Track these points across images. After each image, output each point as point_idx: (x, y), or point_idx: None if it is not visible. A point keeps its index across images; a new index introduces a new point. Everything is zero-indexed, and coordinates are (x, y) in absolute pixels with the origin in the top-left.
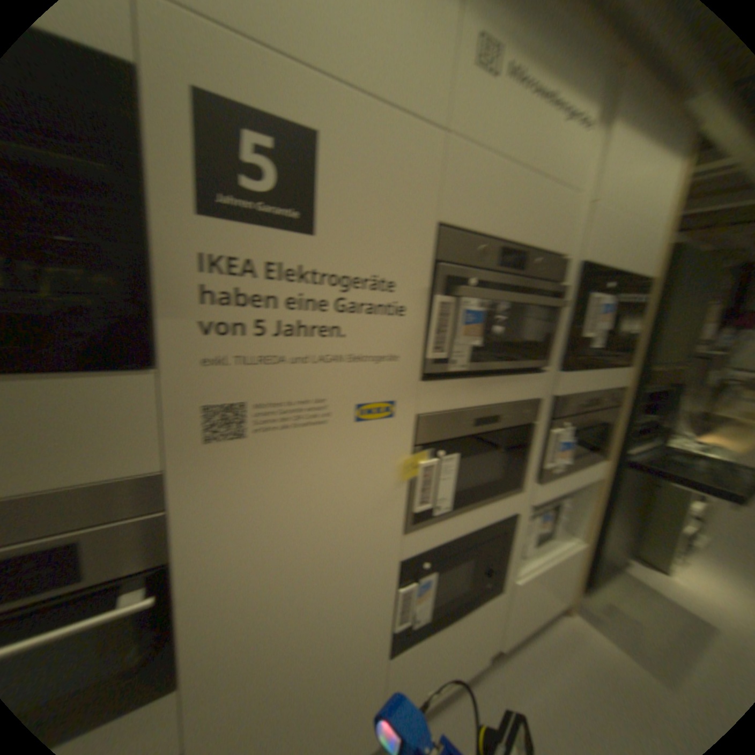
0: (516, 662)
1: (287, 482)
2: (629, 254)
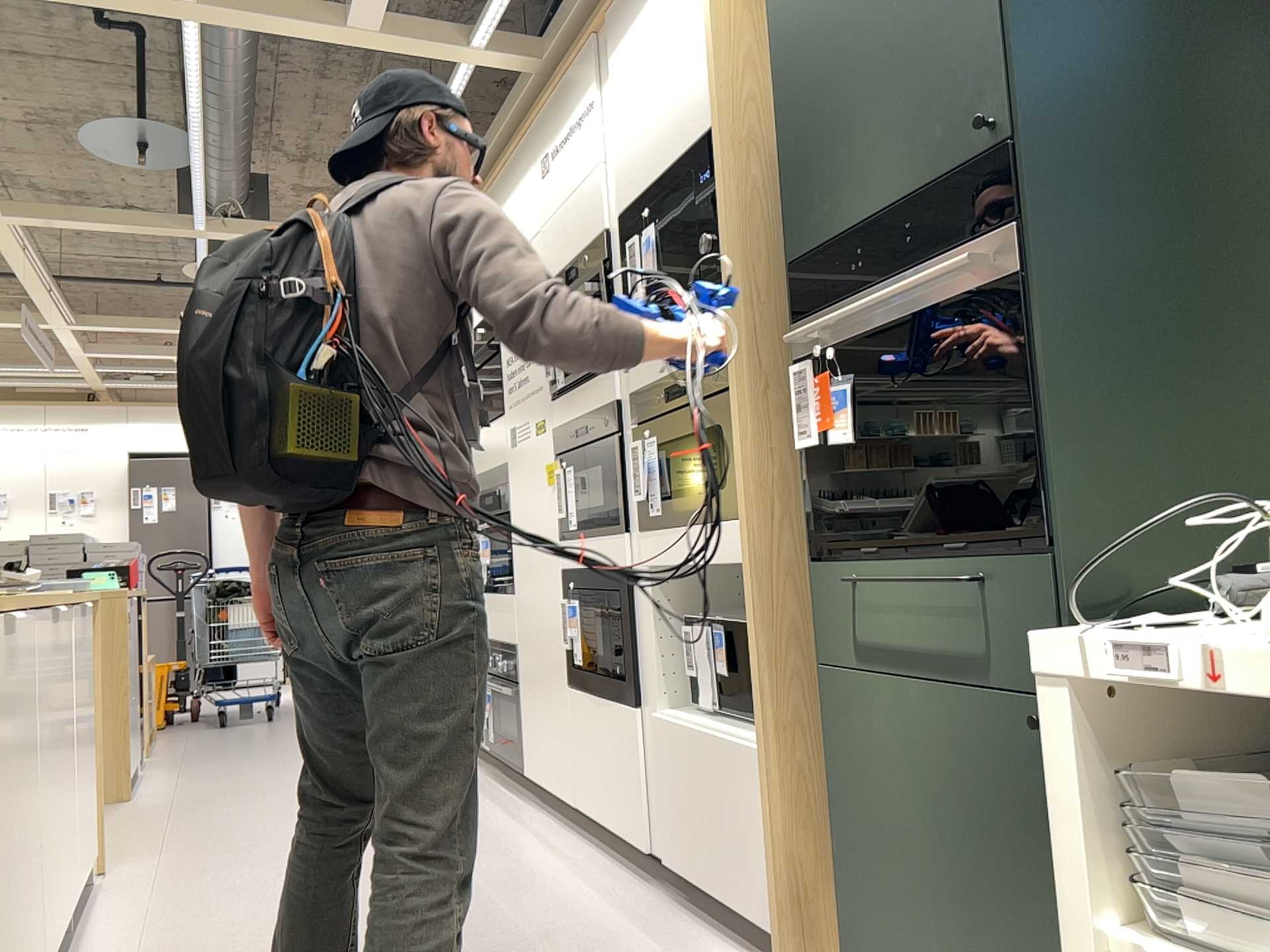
0: (680, 915)
1: (523, 476)
2: (662, 147)
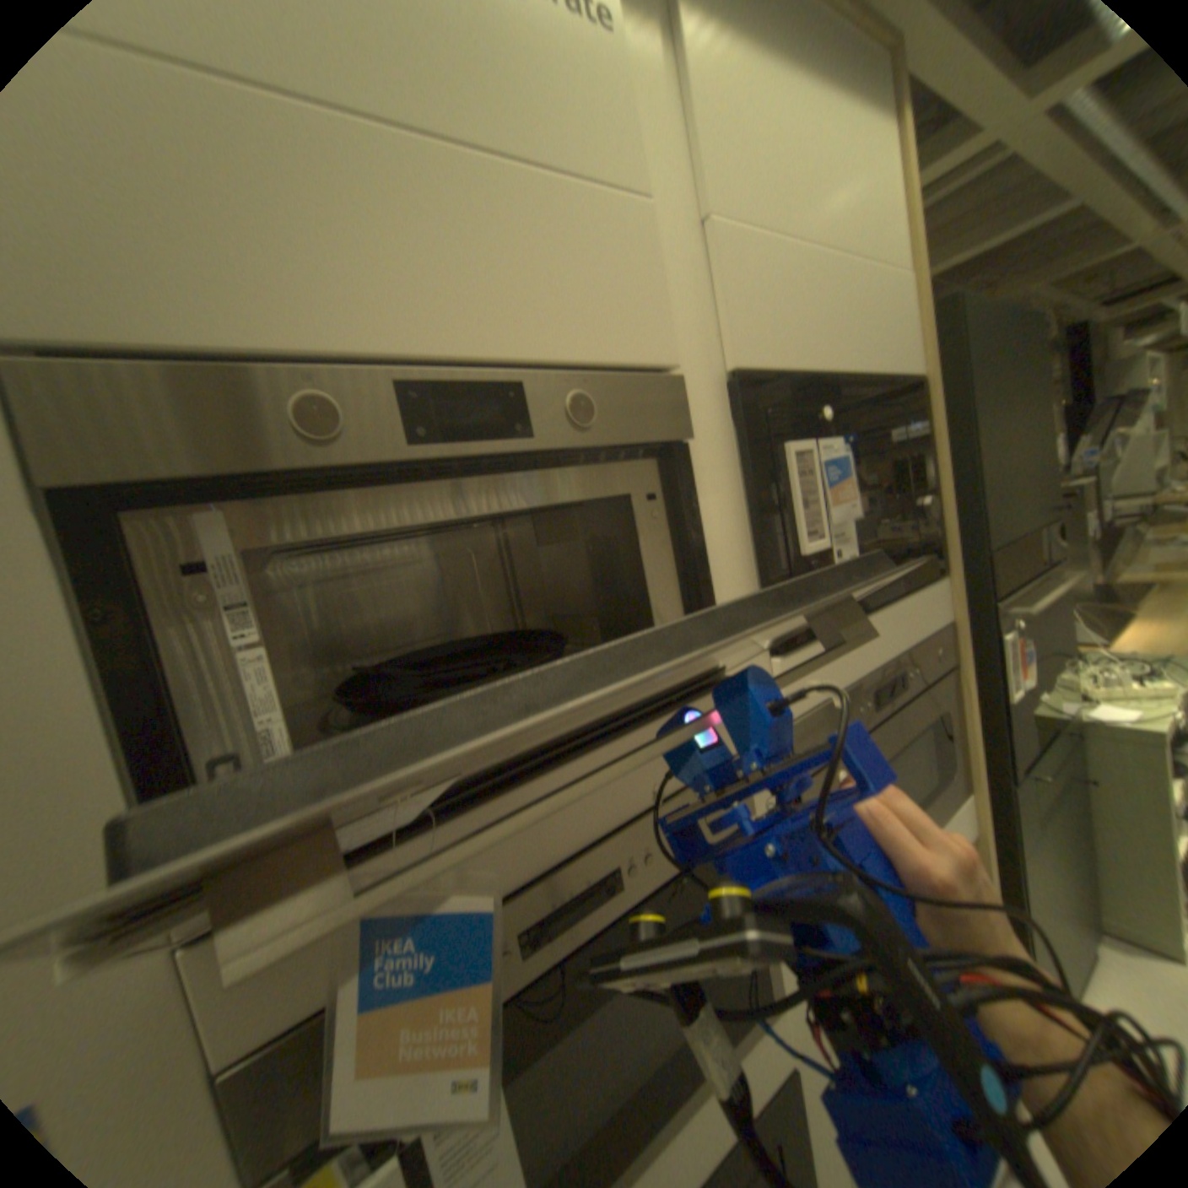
0: None
1: None
2: (843, 332)
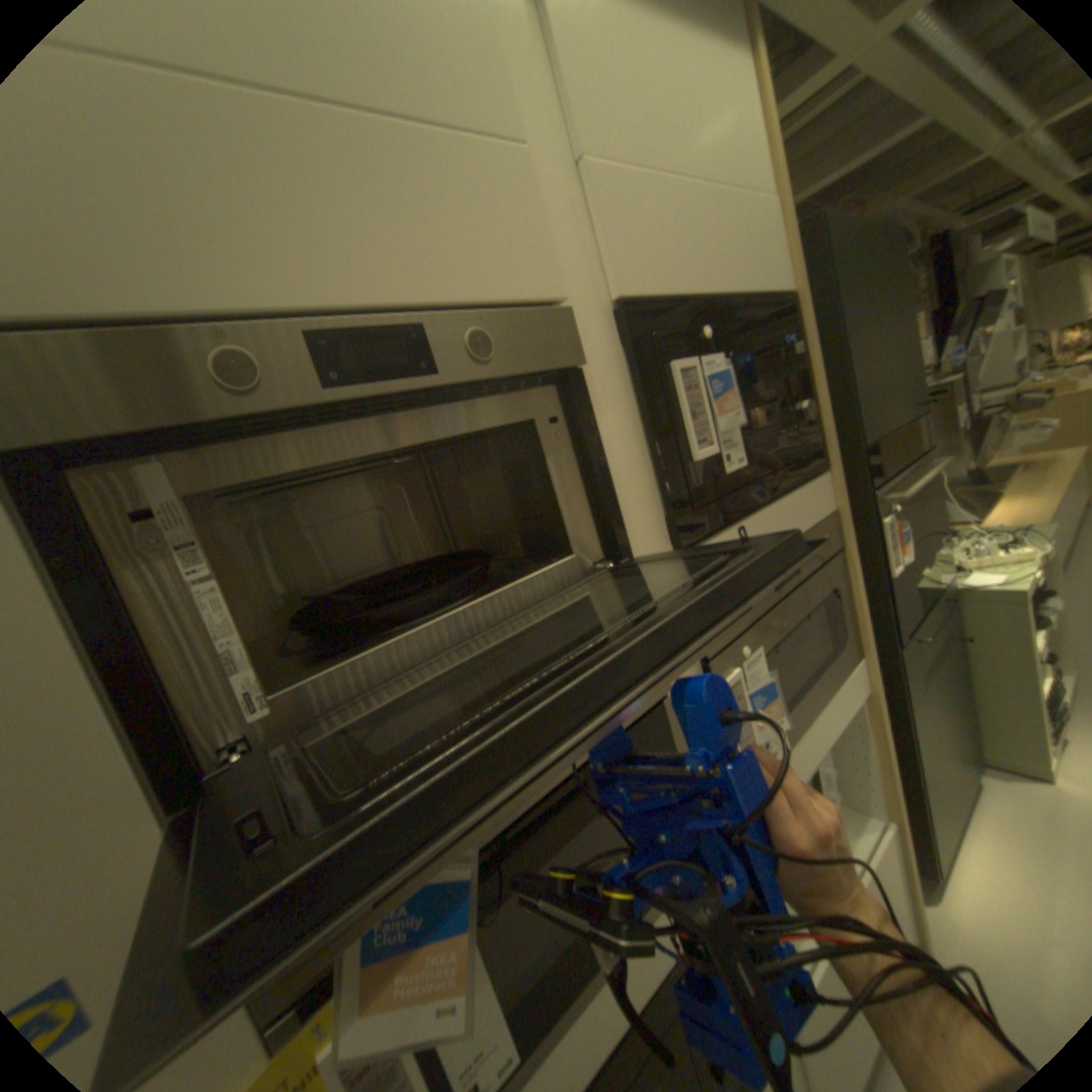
0: None
1: None
2: (716, 258)
